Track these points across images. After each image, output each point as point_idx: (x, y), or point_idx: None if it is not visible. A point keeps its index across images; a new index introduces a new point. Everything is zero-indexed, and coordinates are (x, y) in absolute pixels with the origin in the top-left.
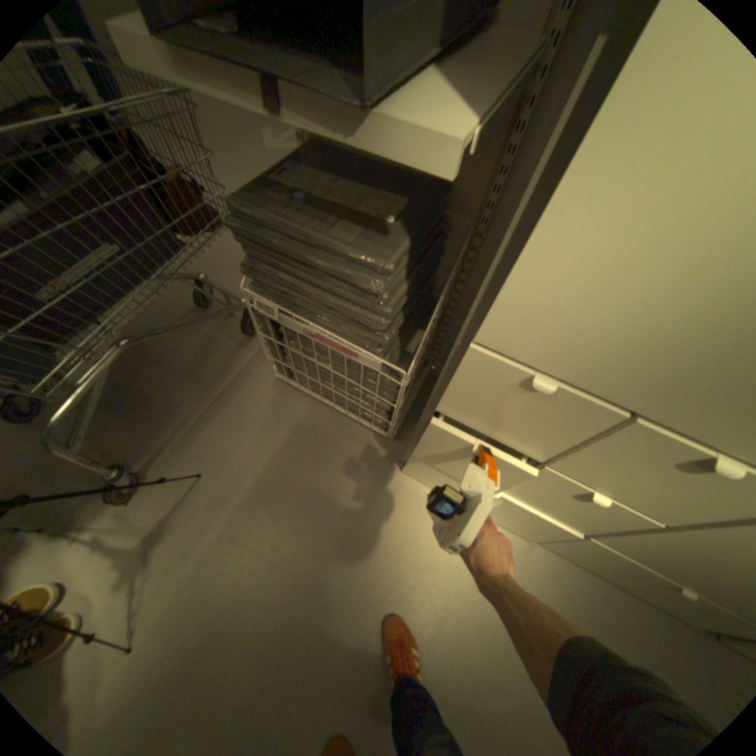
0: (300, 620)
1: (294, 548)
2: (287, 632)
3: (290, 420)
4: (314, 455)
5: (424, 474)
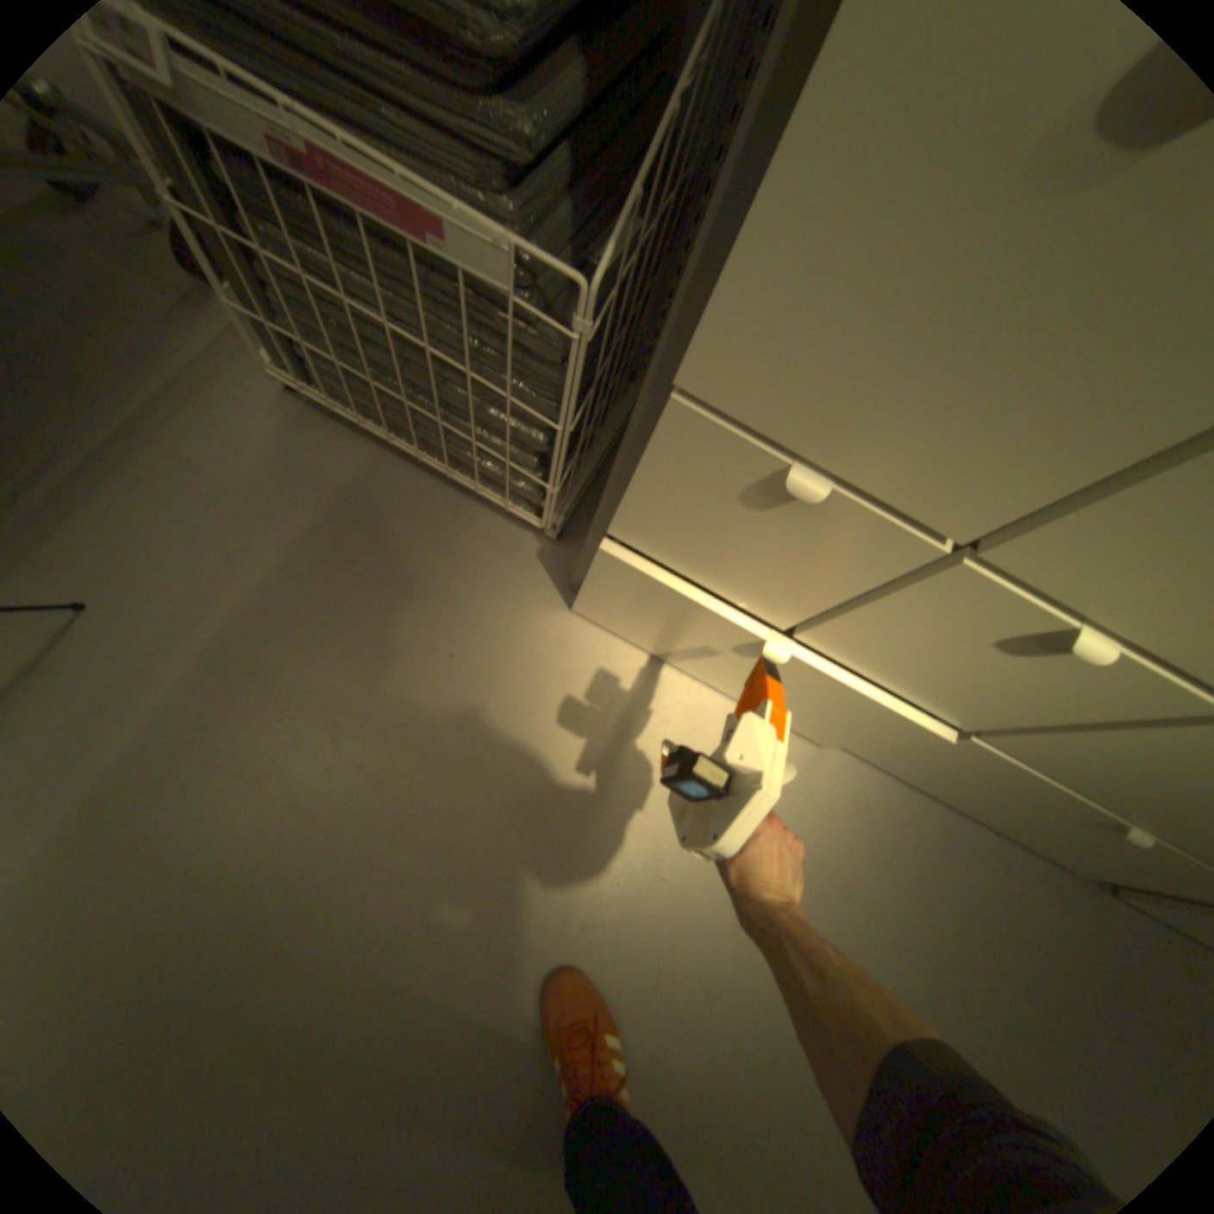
0: (341, 908)
1: (328, 764)
2: (311, 933)
3: (315, 488)
4: (375, 568)
5: (620, 609)
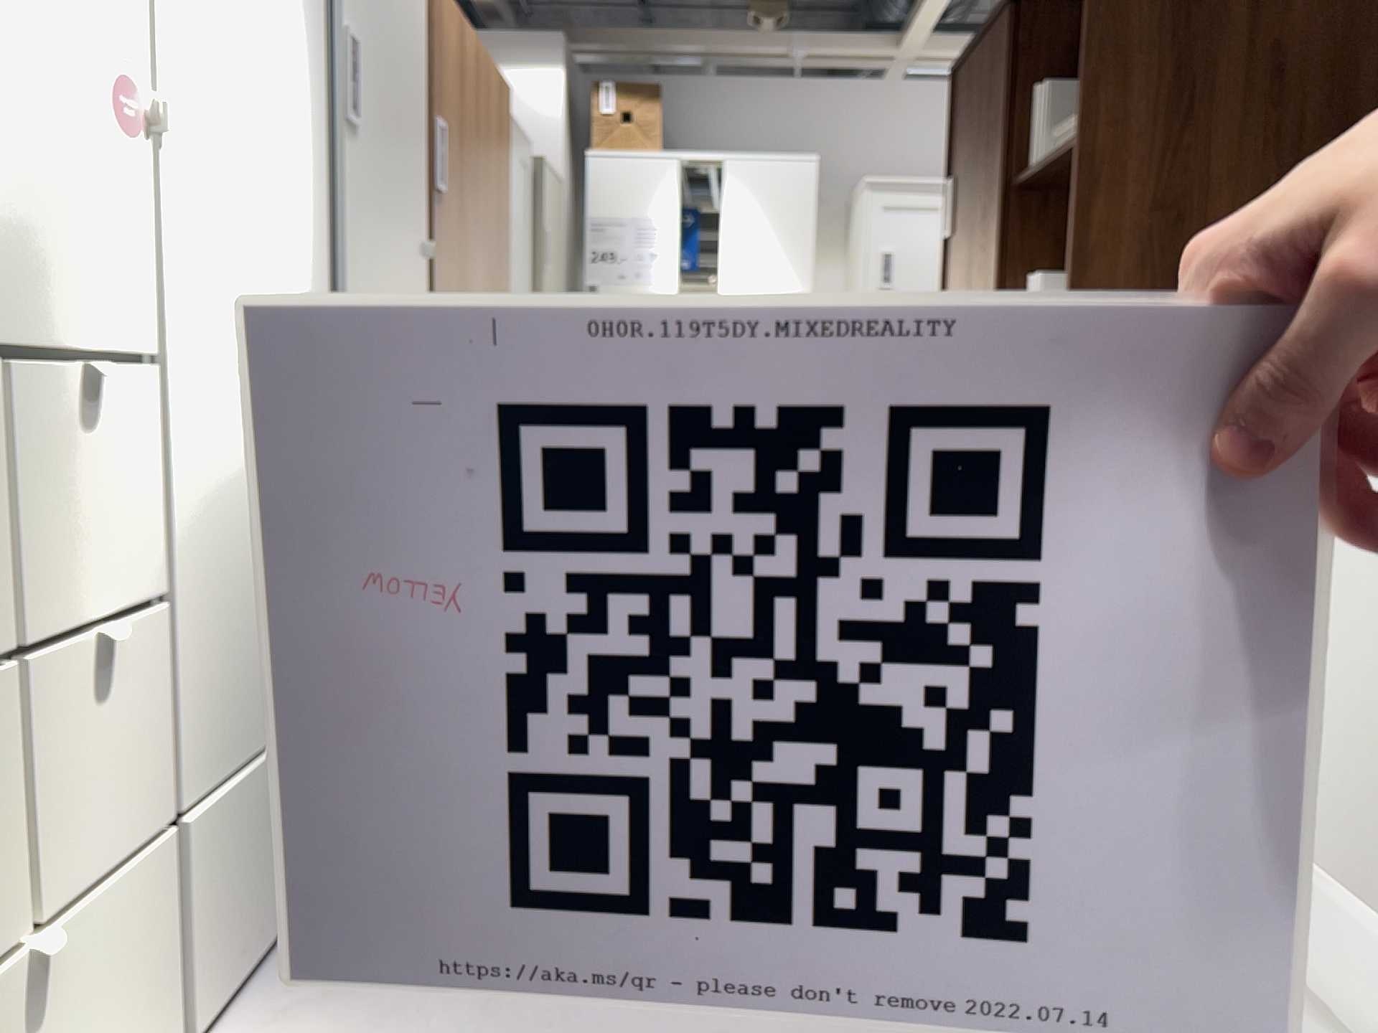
0: None
1: None
2: None
3: None
4: None
5: None
